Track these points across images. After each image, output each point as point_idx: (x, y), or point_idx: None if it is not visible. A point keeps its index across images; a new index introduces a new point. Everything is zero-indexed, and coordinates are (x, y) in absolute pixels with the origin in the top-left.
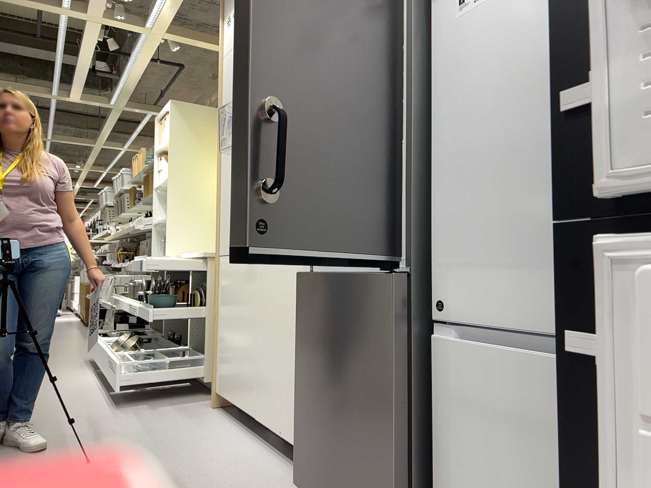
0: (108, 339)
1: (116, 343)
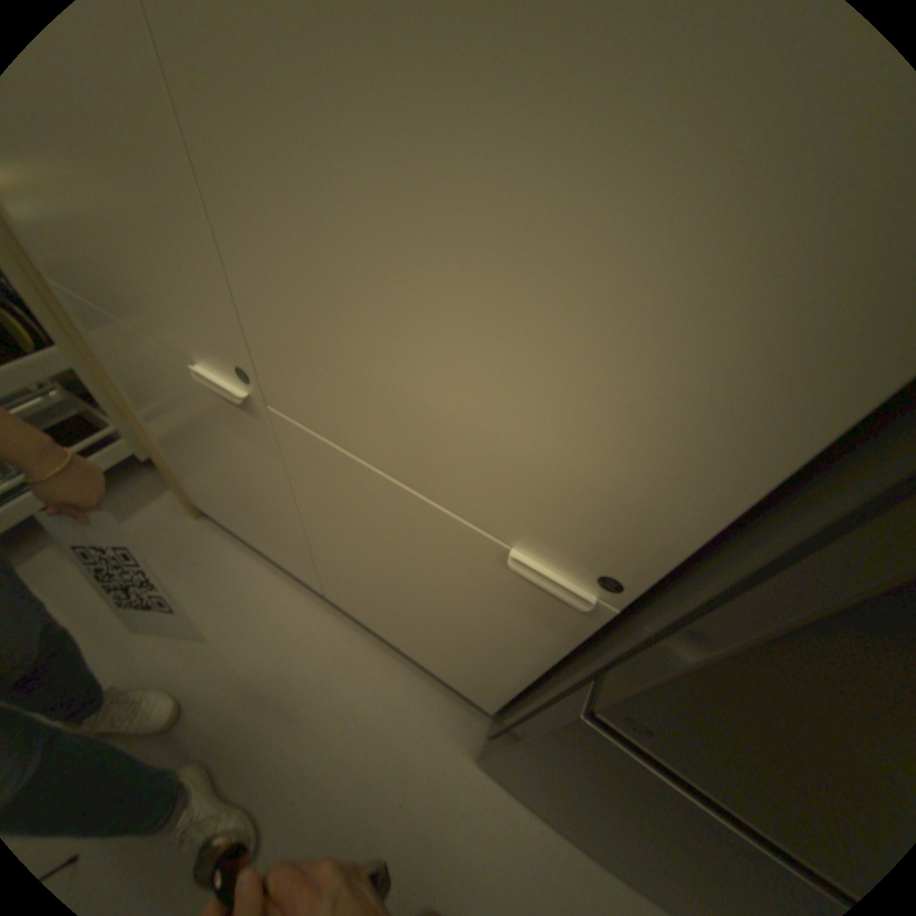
0: None
1: None
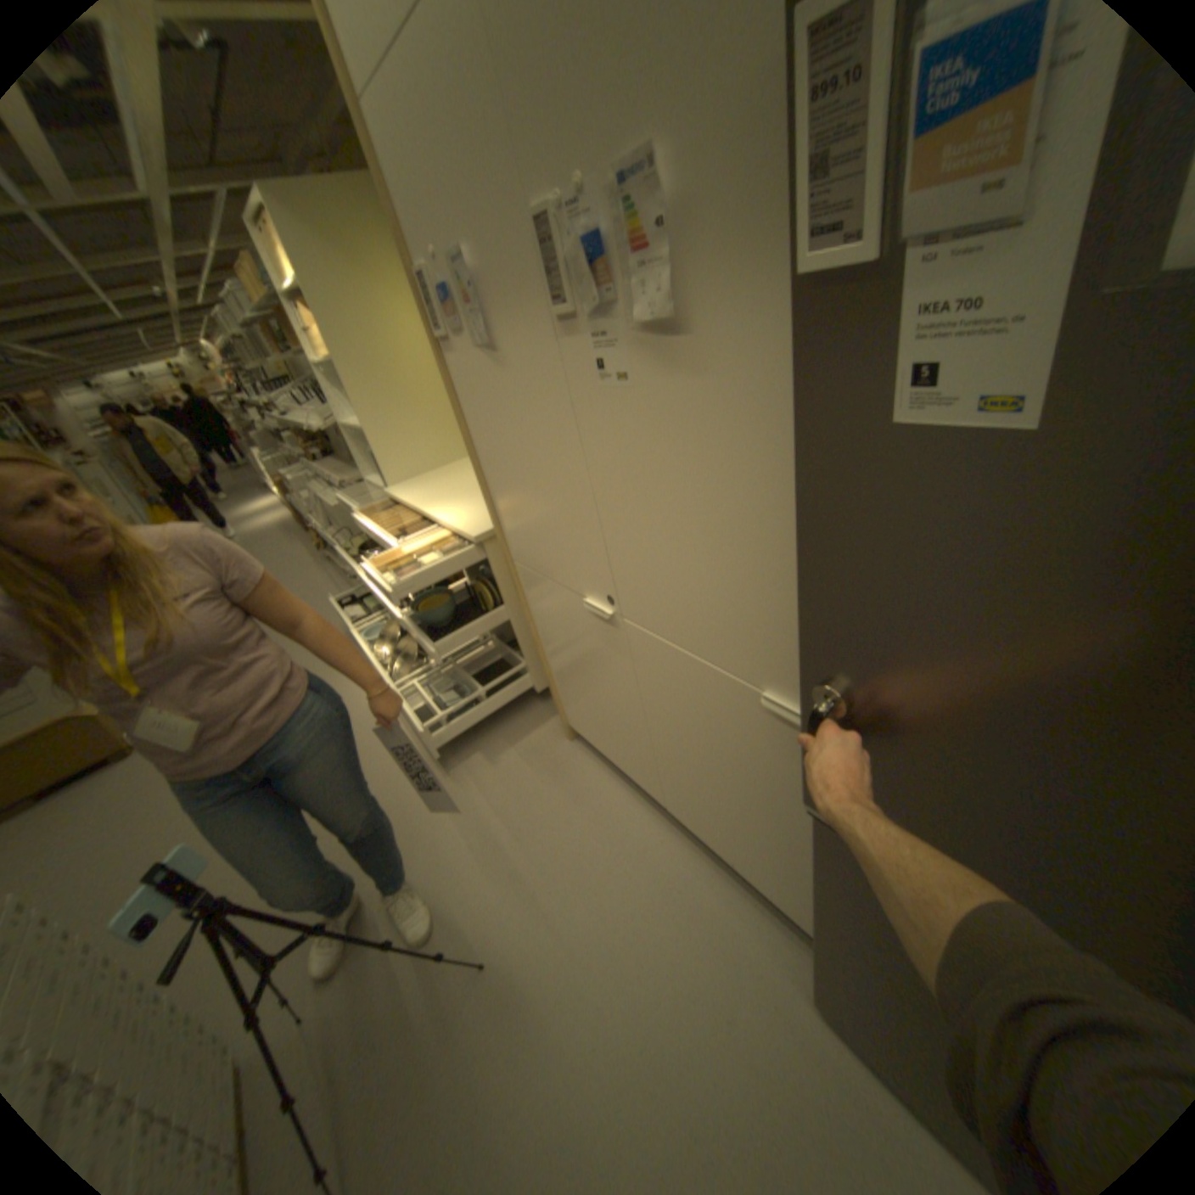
0: (367, 626)
1: (382, 634)
